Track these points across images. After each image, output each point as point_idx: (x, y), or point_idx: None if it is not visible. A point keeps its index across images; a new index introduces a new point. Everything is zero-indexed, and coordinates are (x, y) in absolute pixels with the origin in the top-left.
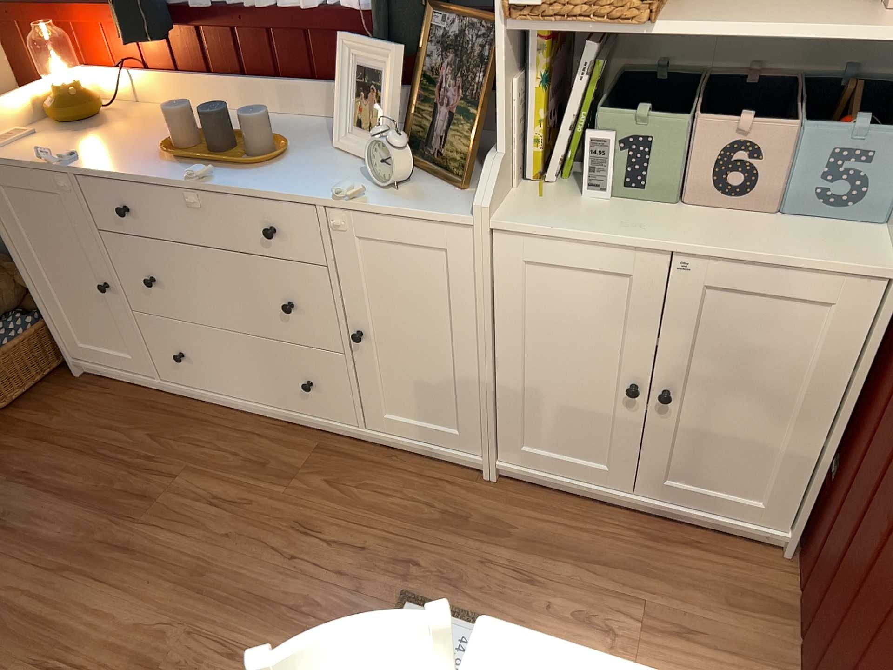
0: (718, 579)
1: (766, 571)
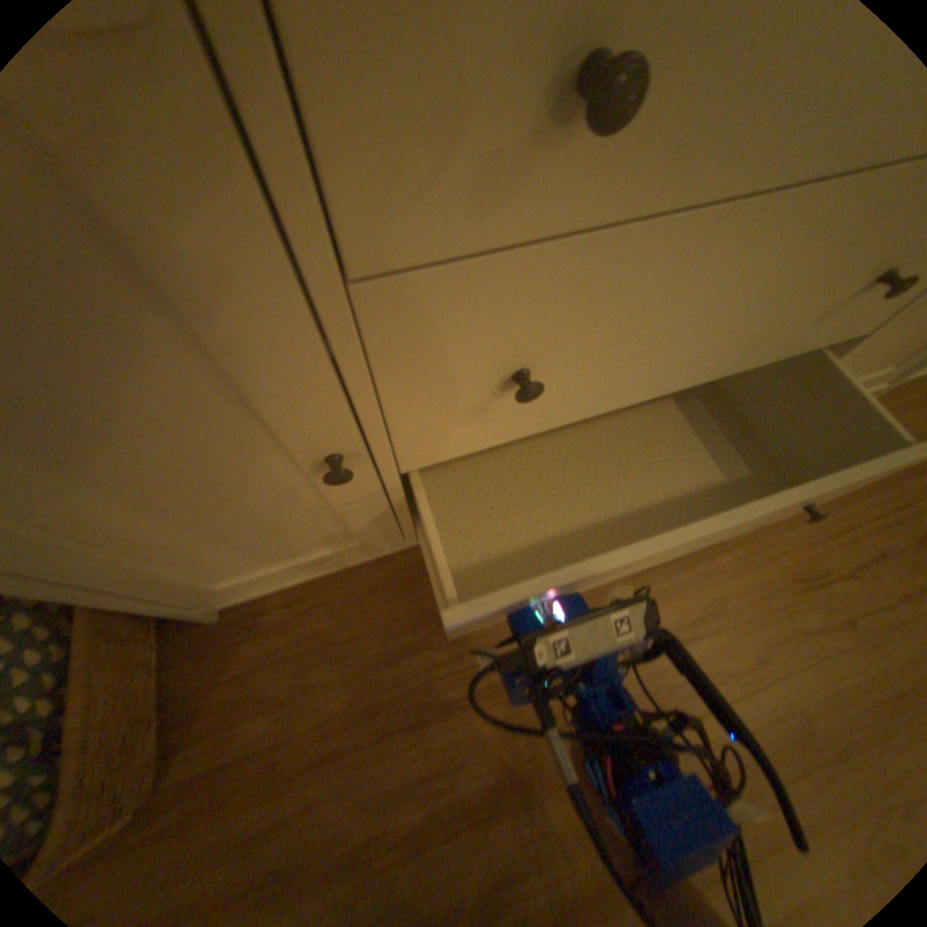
0: None
1: None
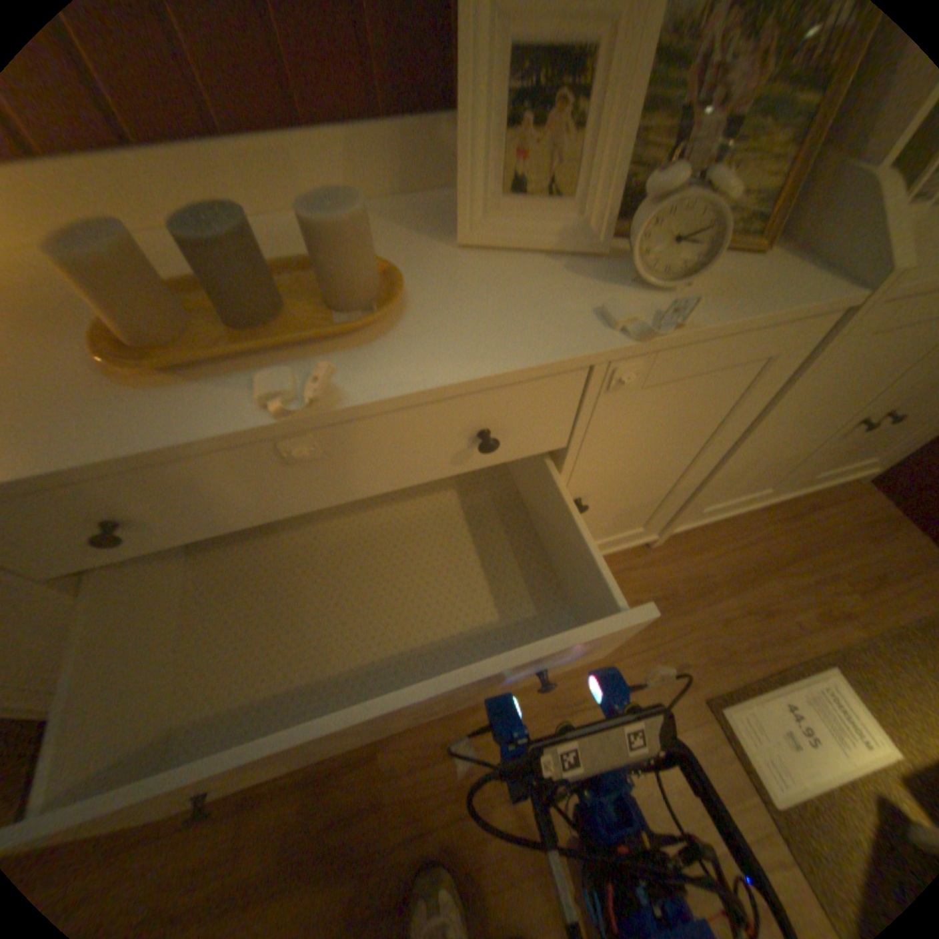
0: (859, 528)
1: (871, 503)
